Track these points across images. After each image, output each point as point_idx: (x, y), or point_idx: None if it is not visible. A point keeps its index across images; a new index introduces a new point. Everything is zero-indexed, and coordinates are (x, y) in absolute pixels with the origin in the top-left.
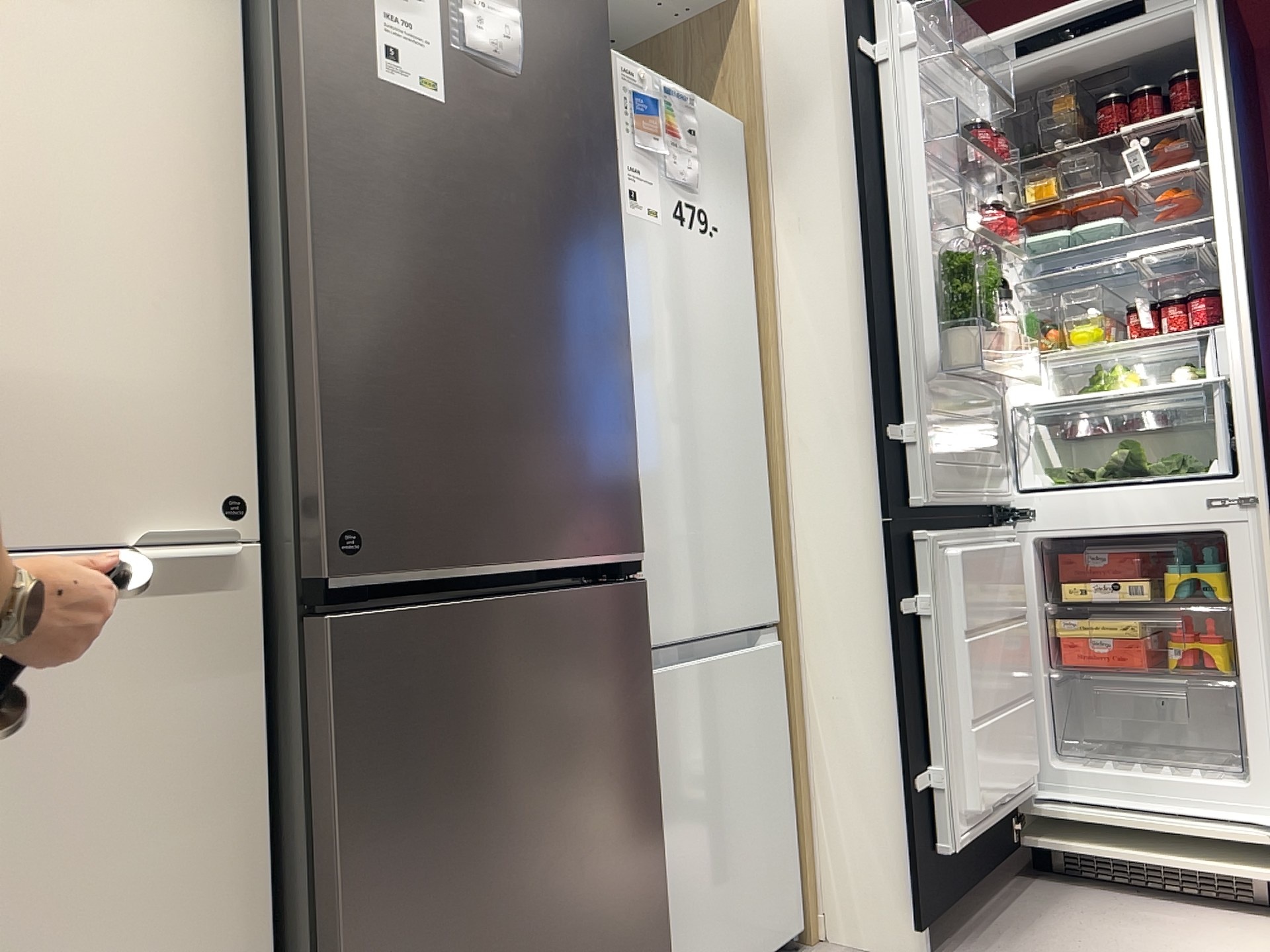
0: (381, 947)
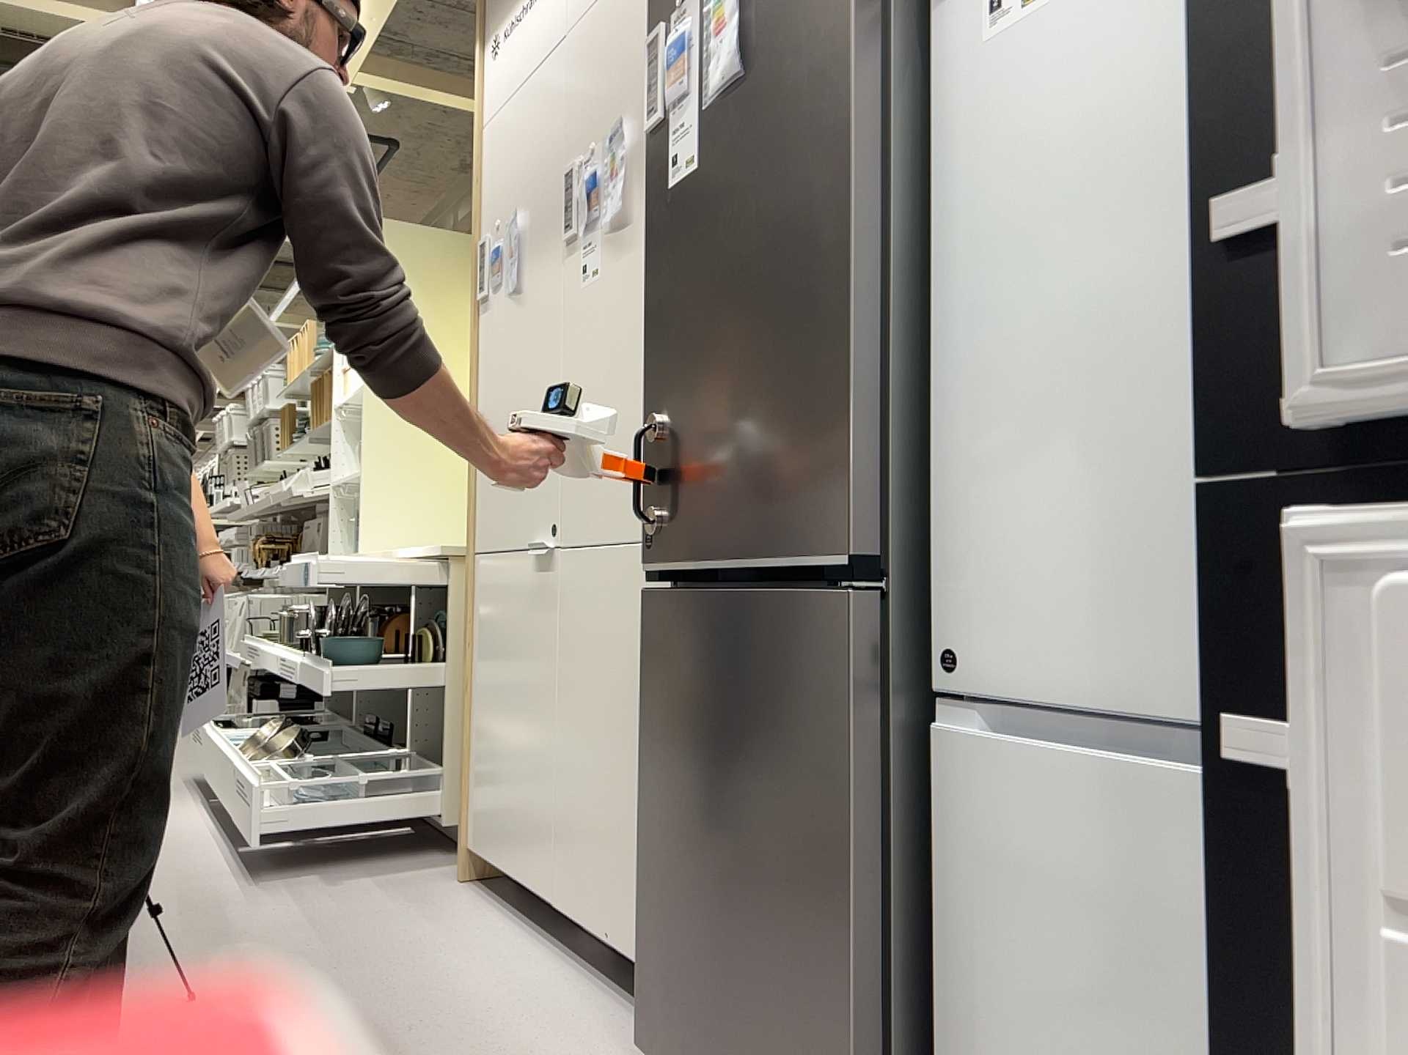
0: (652, 827)
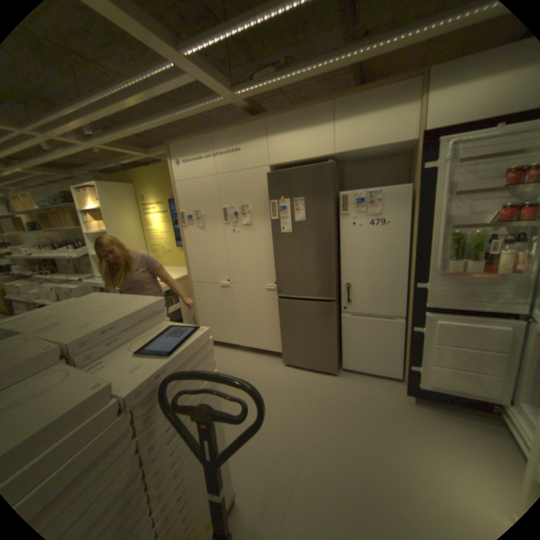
0: (285, 333)
